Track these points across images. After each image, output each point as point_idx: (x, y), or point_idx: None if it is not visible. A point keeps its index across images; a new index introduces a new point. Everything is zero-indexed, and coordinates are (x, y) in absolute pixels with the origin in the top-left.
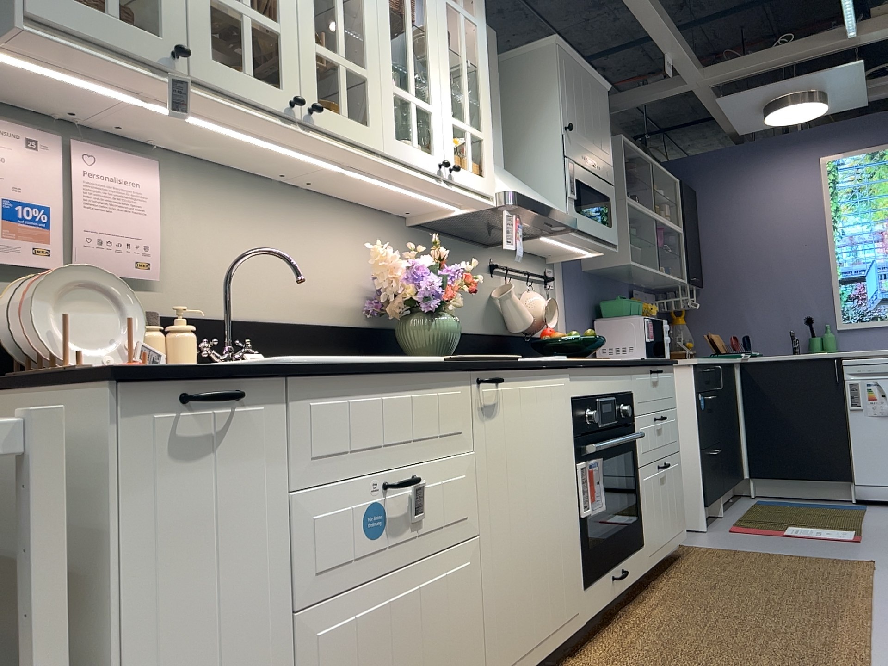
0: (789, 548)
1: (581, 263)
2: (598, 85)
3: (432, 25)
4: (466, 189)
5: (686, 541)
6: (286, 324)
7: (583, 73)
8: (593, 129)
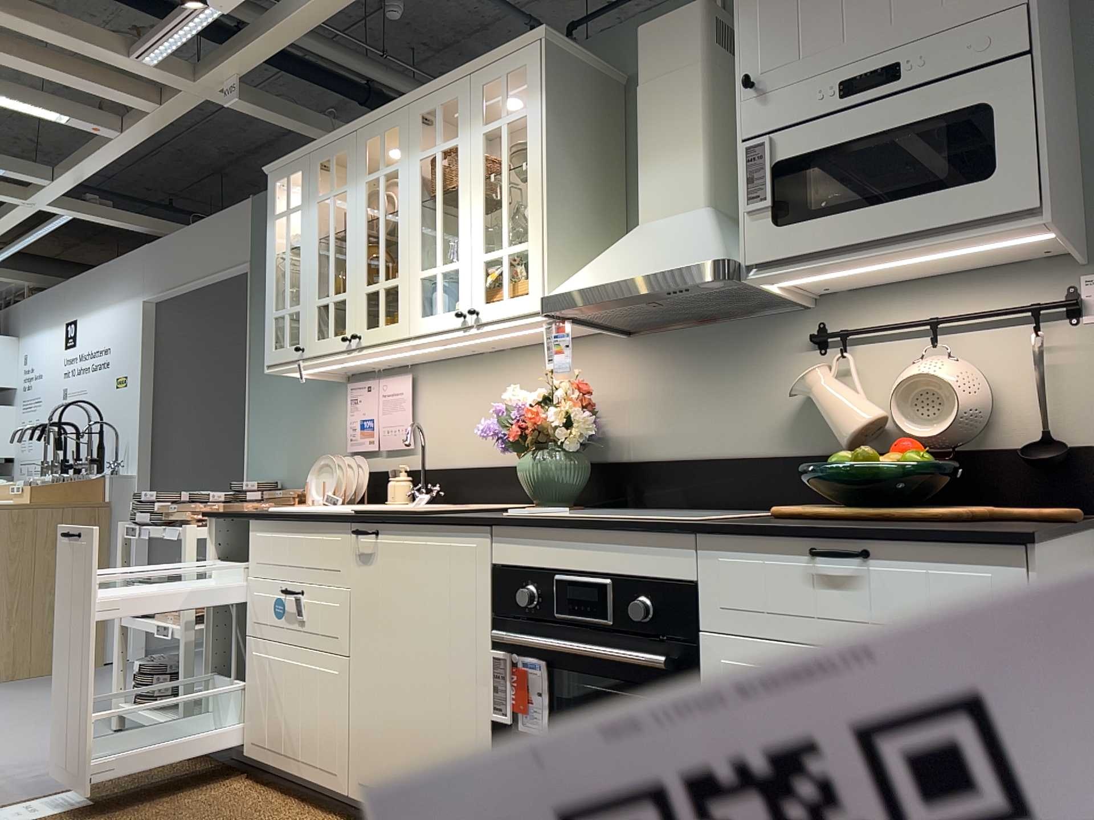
0: None
1: None
2: None
3: (462, 177)
4: (506, 319)
5: None
6: (486, 467)
7: None
8: None
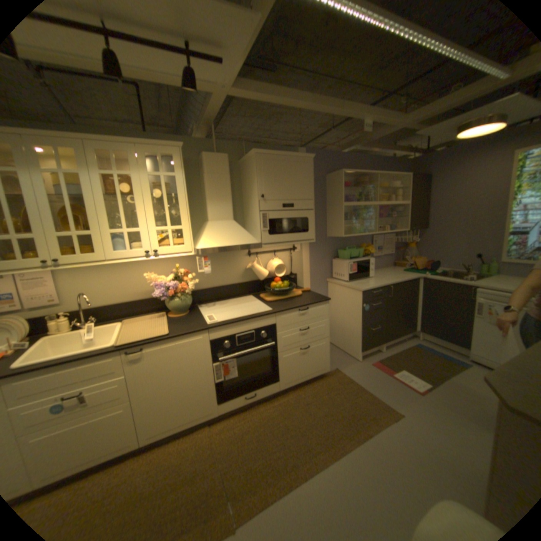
0: (379, 389)
1: (324, 233)
2: (299, 159)
3: (137, 191)
4: (171, 254)
5: (344, 366)
6: (121, 303)
7: (283, 158)
8: (291, 186)
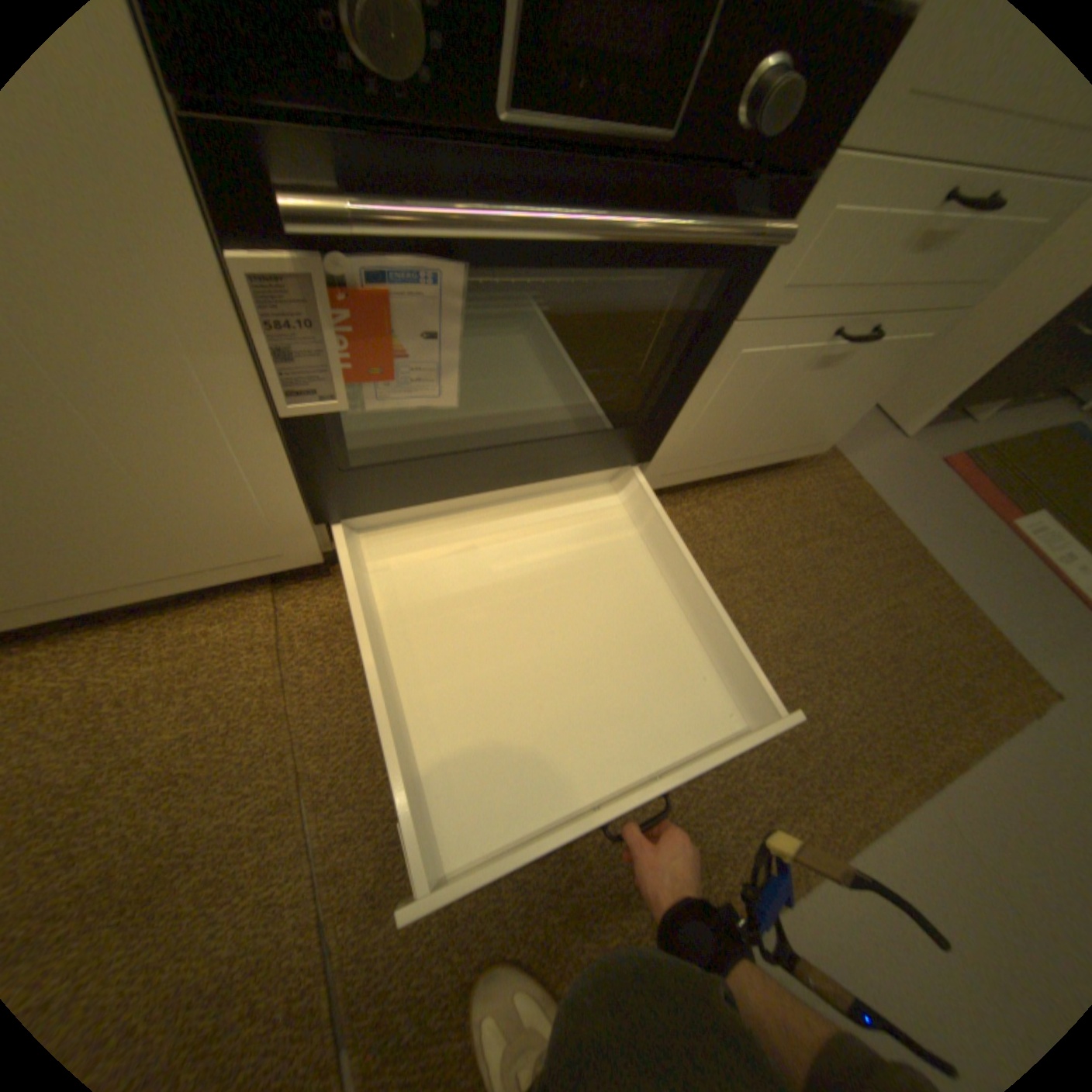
0: (974, 561)
1: None
2: None
3: None
4: None
5: (852, 437)
6: None
7: None
8: None
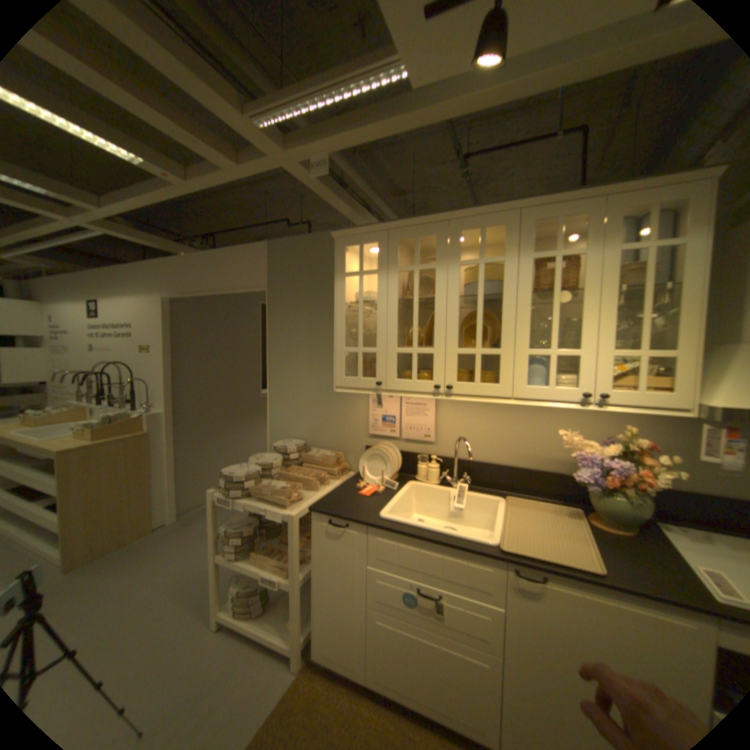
0: None
1: None
2: None
3: (591, 282)
4: (636, 407)
5: None
6: (507, 467)
7: None
8: None
